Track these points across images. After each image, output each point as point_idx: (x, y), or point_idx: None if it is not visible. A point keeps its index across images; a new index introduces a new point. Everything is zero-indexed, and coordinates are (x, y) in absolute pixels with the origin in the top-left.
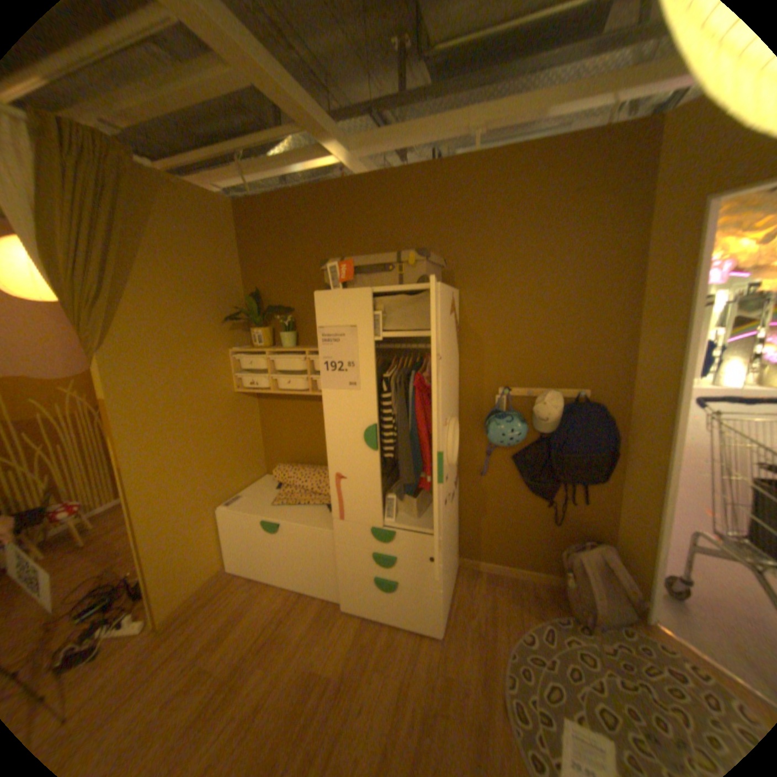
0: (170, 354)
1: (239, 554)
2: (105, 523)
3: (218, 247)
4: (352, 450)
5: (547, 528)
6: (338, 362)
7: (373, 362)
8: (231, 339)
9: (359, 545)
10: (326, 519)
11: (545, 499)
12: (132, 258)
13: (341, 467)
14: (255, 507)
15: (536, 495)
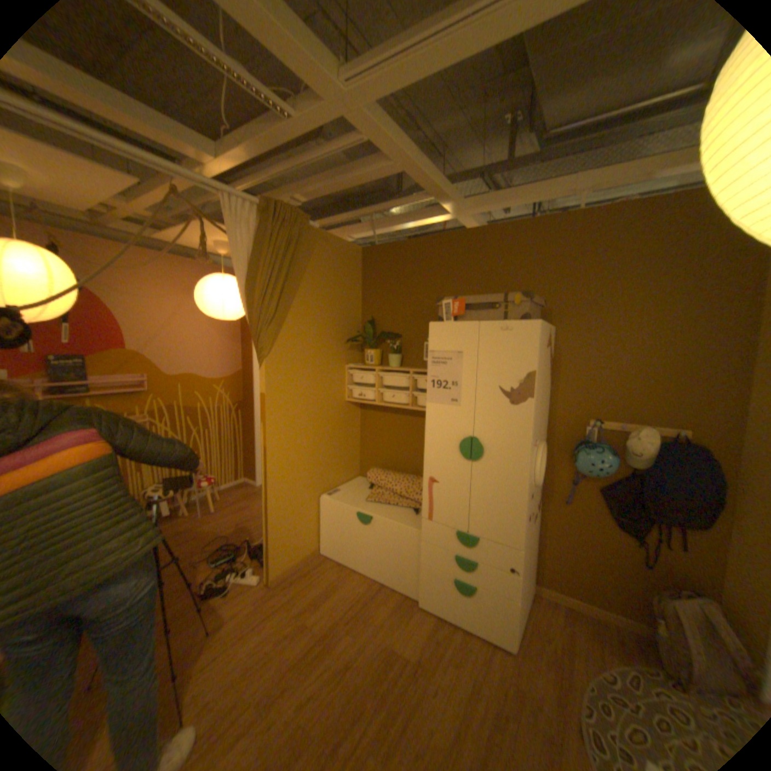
0: (307, 365)
1: (333, 540)
2: (227, 498)
3: (348, 284)
4: (447, 458)
5: (636, 571)
6: (443, 381)
7: (474, 383)
8: (348, 357)
9: (443, 547)
10: (412, 520)
11: (635, 538)
12: (295, 292)
13: (435, 472)
14: (351, 500)
15: (625, 533)
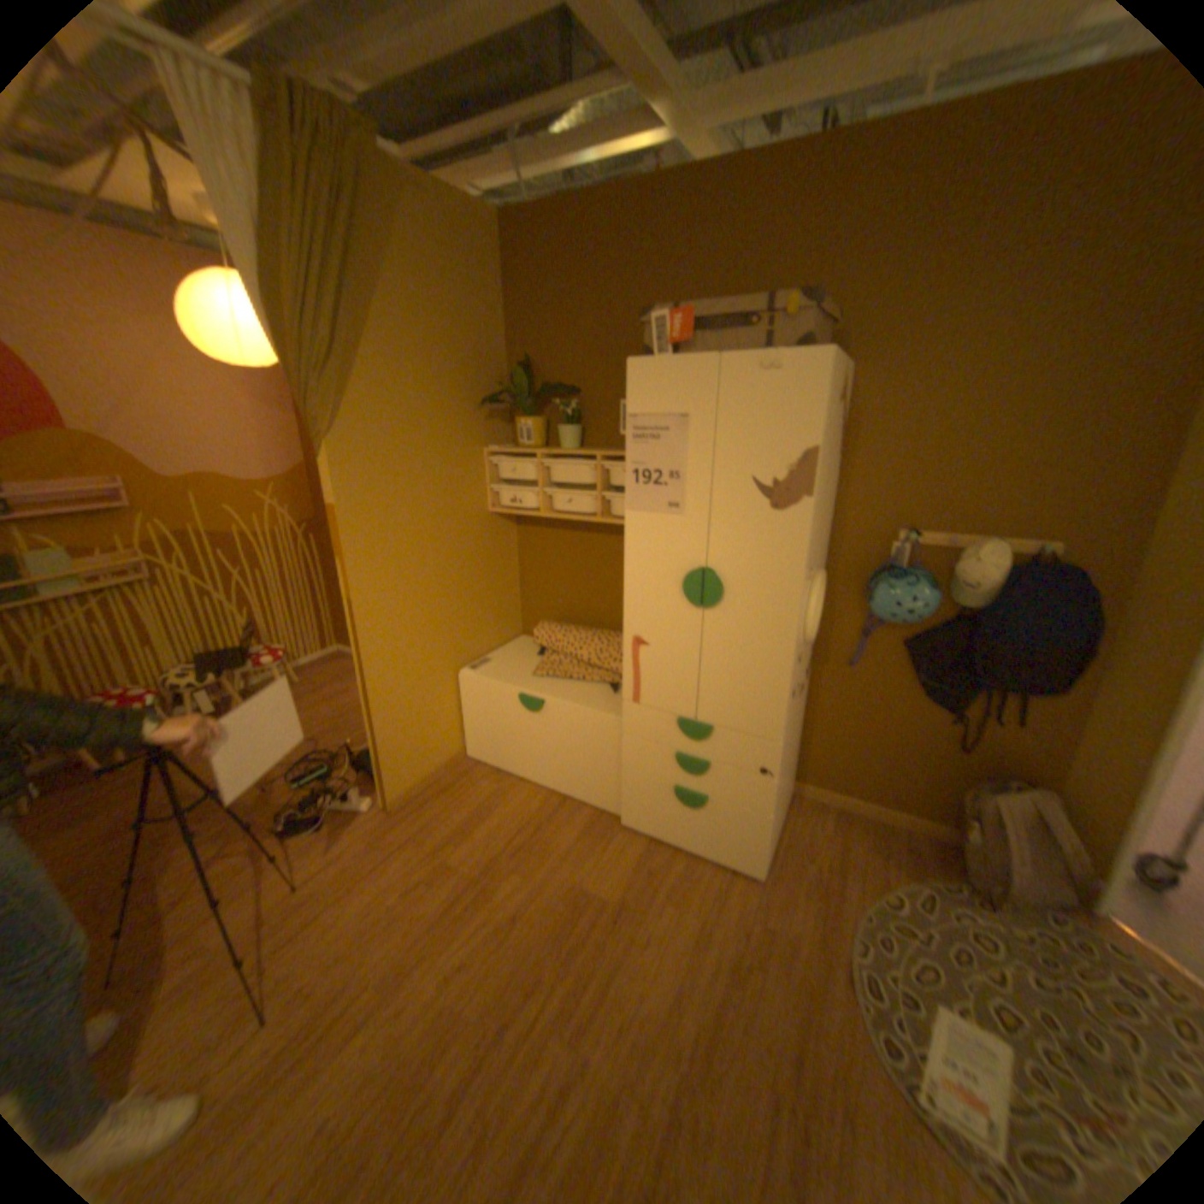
0: (410, 448)
1: (485, 735)
2: (310, 678)
3: (474, 287)
4: (661, 604)
5: (944, 755)
6: (654, 470)
7: (709, 473)
8: (486, 432)
9: (657, 740)
10: (608, 701)
11: (949, 711)
12: (367, 303)
13: (642, 628)
14: (509, 675)
15: (935, 704)
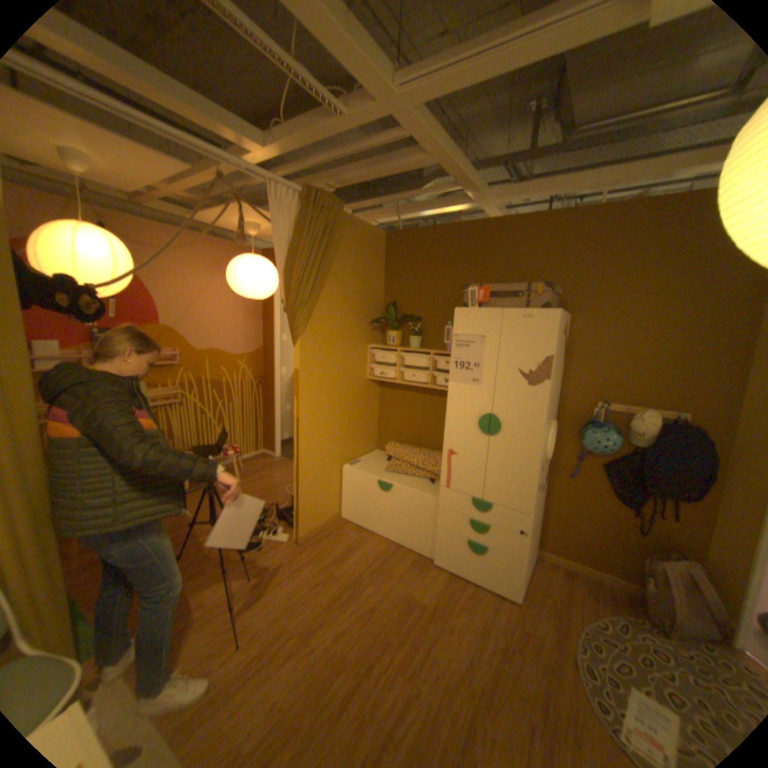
0: (335, 344)
1: (354, 505)
2: (249, 467)
3: (372, 267)
4: (466, 433)
5: (631, 537)
6: (466, 362)
7: (495, 365)
8: (370, 337)
9: (459, 511)
10: (429, 489)
11: (632, 509)
12: (326, 275)
13: (454, 445)
14: (371, 470)
15: (623, 504)
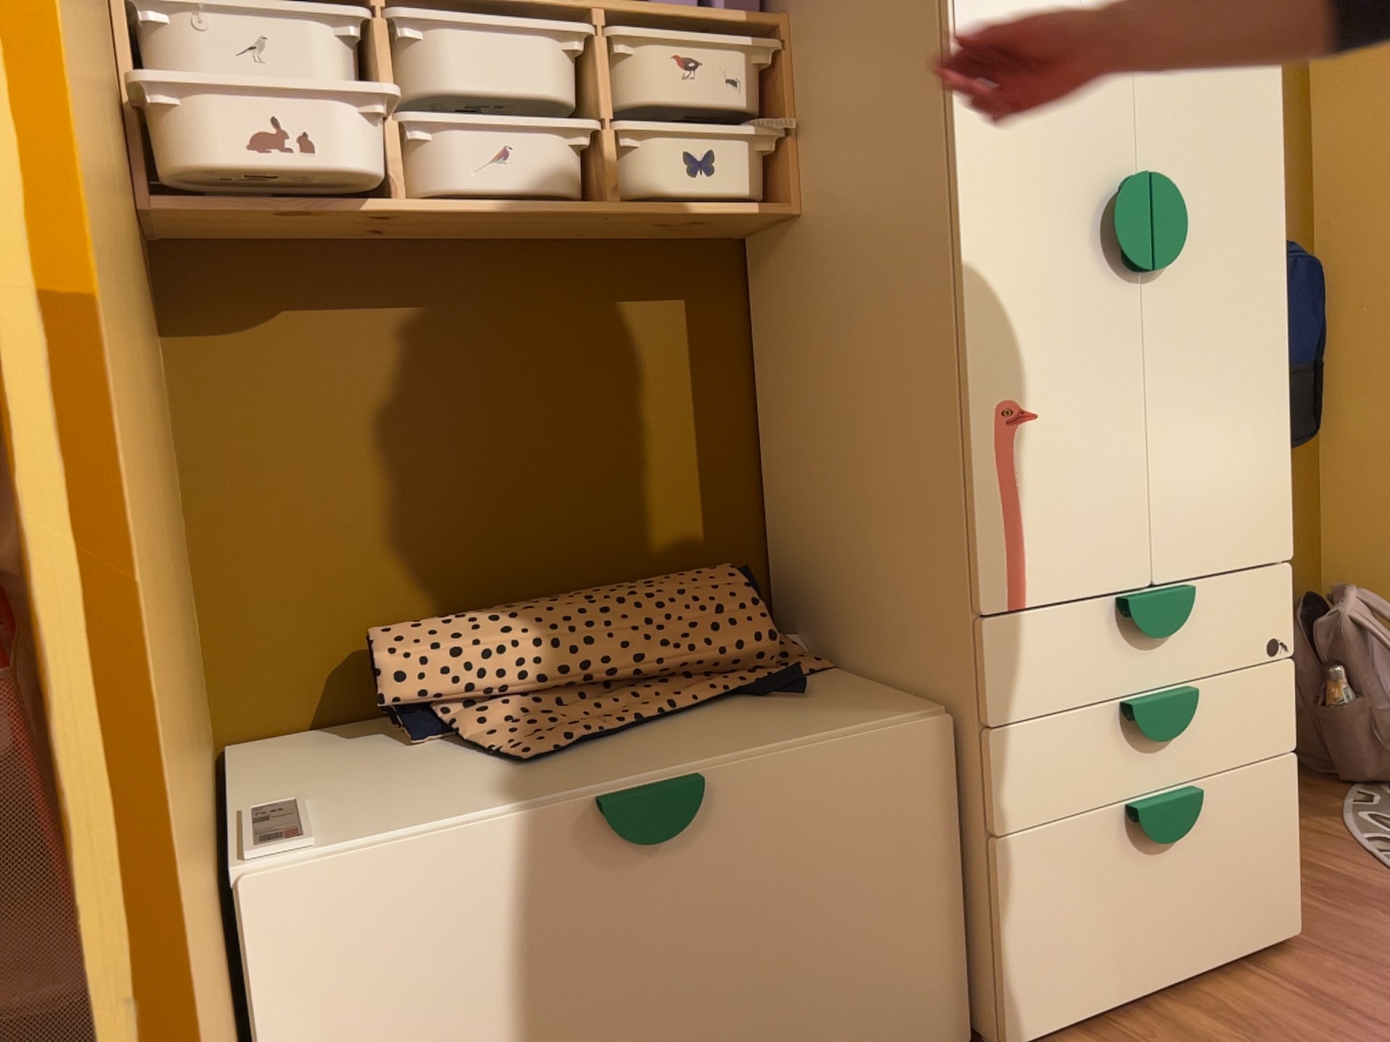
0: None
1: None
2: None
3: None
4: (1061, 291)
5: None
6: None
7: None
8: None
9: (1078, 696)
10: (831, 708)
11: None
12: None
13: (1021, 372)
14: (452, 796)
15: None
